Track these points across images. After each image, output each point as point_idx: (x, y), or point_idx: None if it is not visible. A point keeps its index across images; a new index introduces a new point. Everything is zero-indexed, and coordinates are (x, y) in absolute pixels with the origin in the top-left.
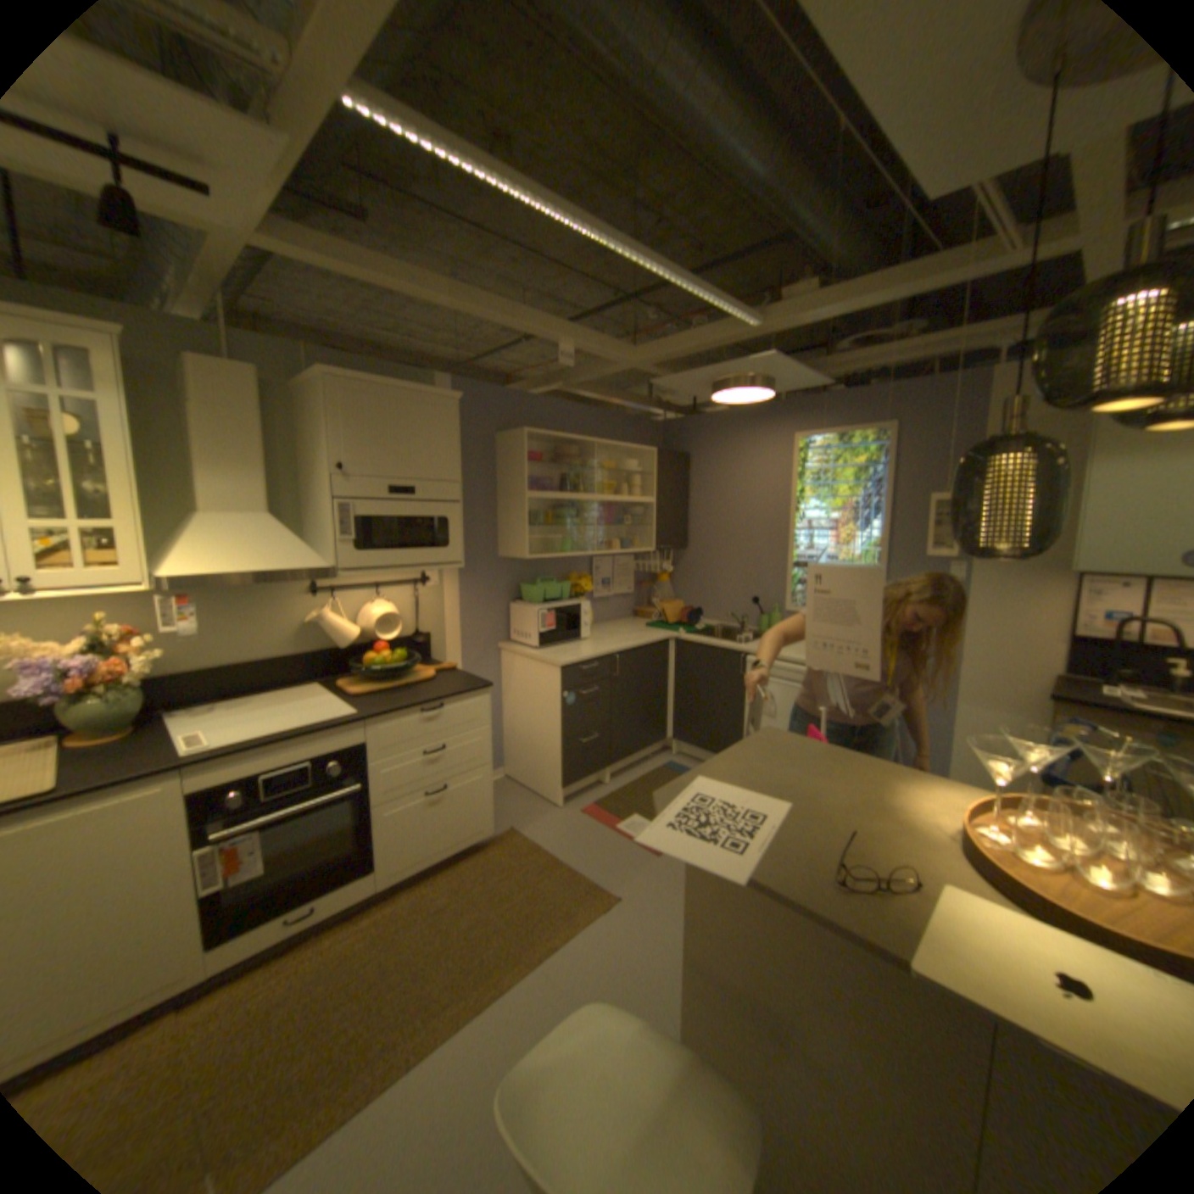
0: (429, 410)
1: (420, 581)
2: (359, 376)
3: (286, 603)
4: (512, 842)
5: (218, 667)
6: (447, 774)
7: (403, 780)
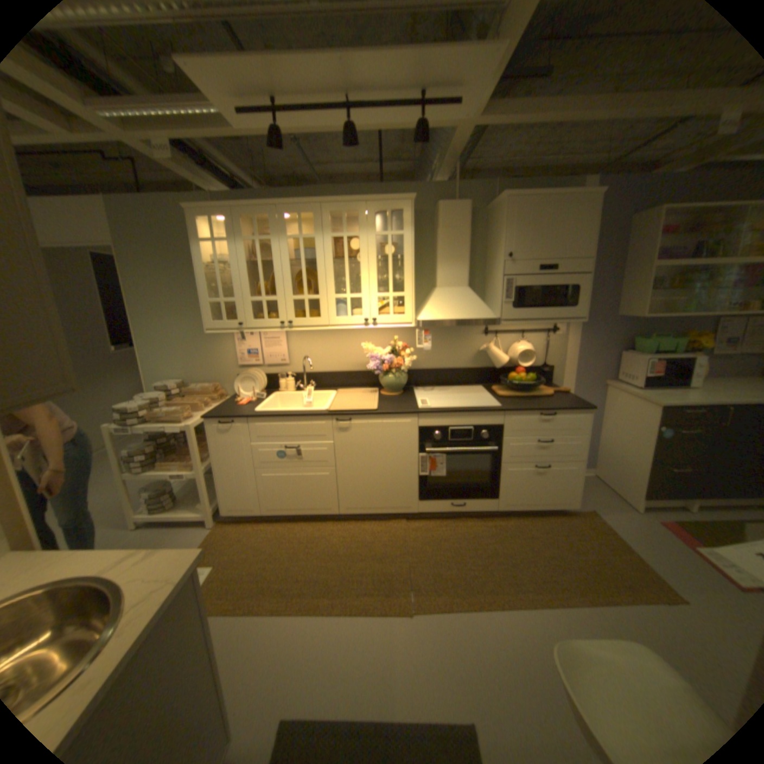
0: (577, 206)
1: (551, 331)
2: (529, 192)
3: (470, 339)
4: (594, 521)
5: (436, 369)
6: (552, 459)
7: (522, 454)
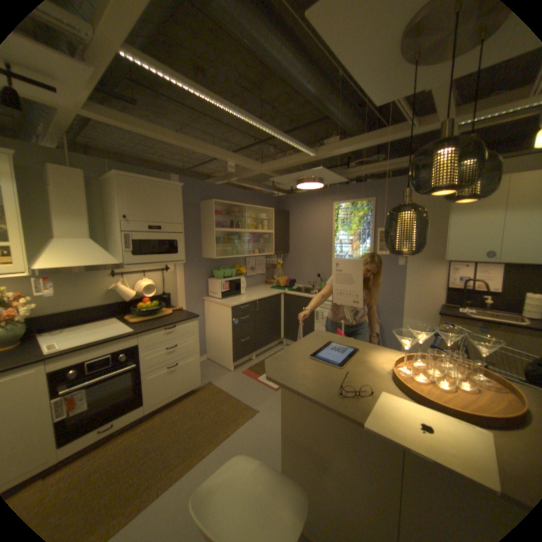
0: (168, 191)
1: (165, 269)
2: (133, 175)
3: (99, 280)
4: (209, 388)
5: (65, 311)
6: (178, 358)
7: (156, 361)
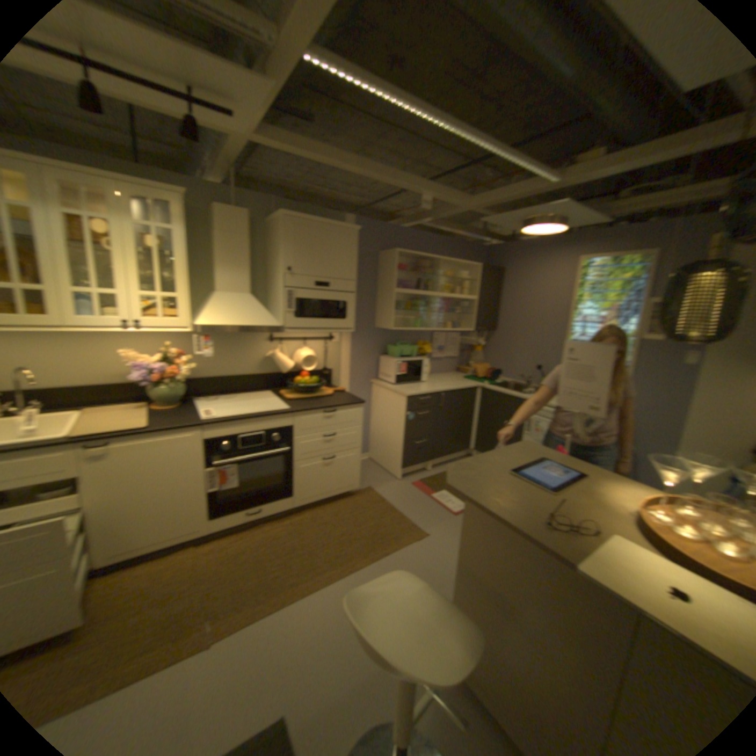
0: (342, 236)
1: (330, 339)
2: (304, 216)
3: (258, 345)
4: (371, 494)
5: (224, 376)
6: (337, 449)
7: (313, 449)
